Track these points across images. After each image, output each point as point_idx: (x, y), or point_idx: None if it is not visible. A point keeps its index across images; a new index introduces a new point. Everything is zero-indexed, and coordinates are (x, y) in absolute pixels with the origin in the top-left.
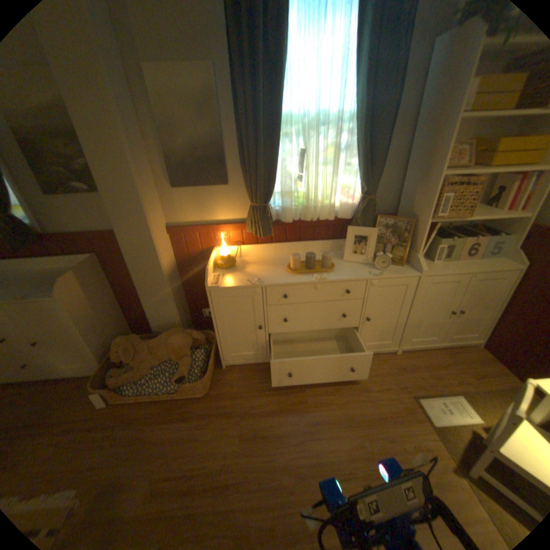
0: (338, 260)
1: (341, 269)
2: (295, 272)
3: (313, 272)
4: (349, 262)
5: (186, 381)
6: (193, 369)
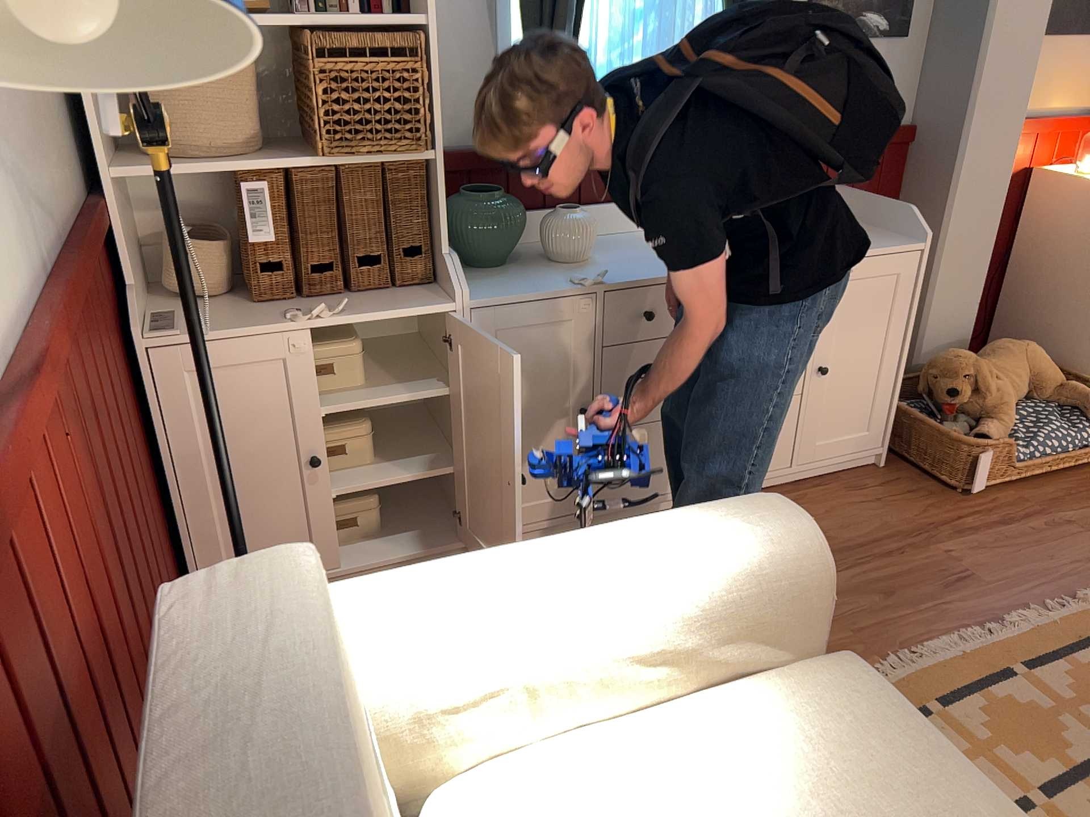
0: None
1: None
2: None
3: None
4: None
5: None
6: None
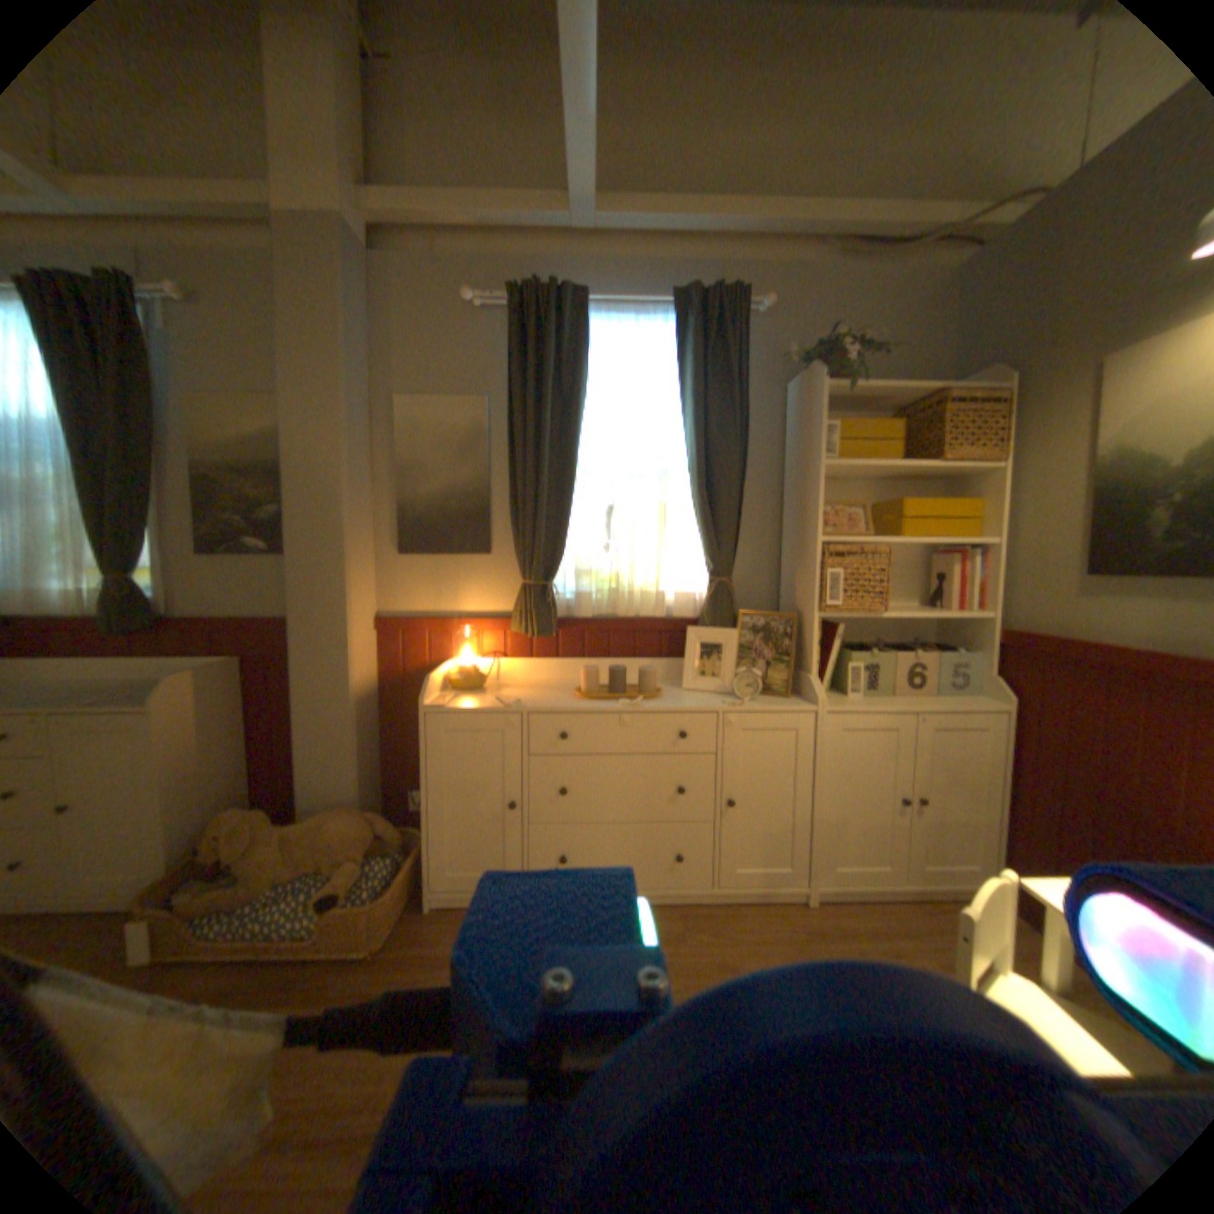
0: (673, 688)
1: (675, 697)
2: (587, 695)
3: (622, 699)
4: (694, 691)
5: (338, 913)
6: (360, 890)
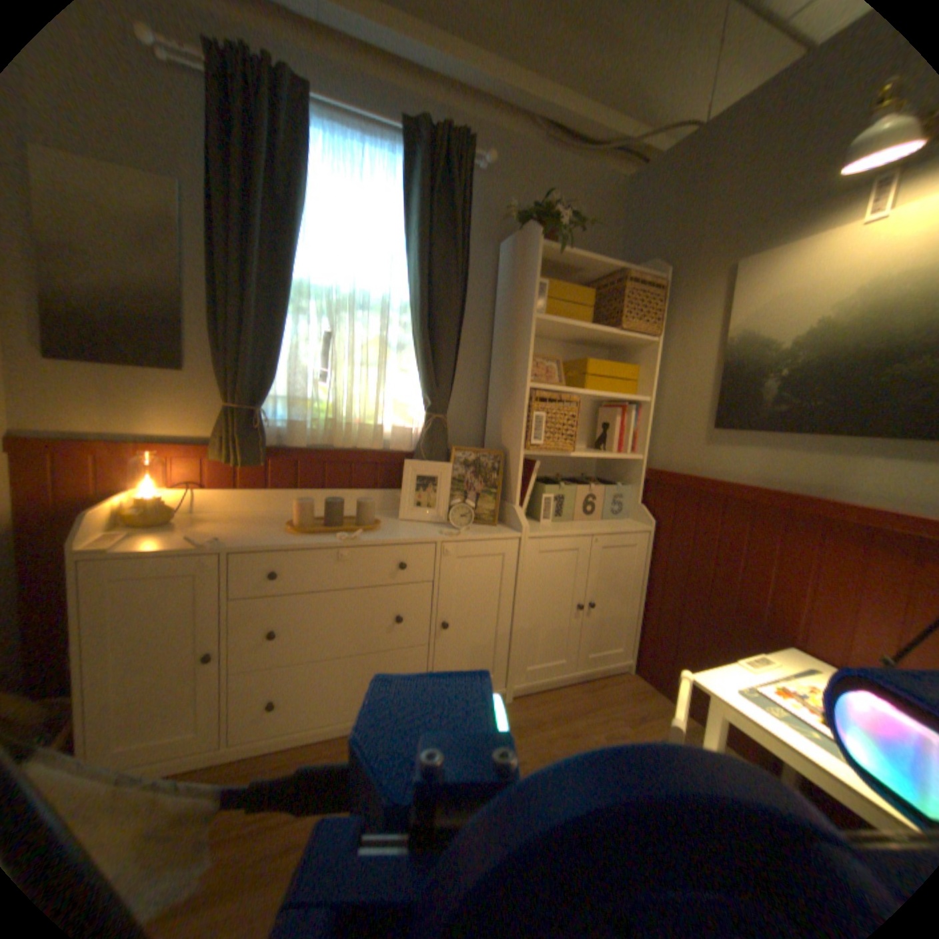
0: (390, 519)
1: (393, 529)
2: (301, 530)
3: (340, 532)
4: (410, 521)
5: None
6: None
